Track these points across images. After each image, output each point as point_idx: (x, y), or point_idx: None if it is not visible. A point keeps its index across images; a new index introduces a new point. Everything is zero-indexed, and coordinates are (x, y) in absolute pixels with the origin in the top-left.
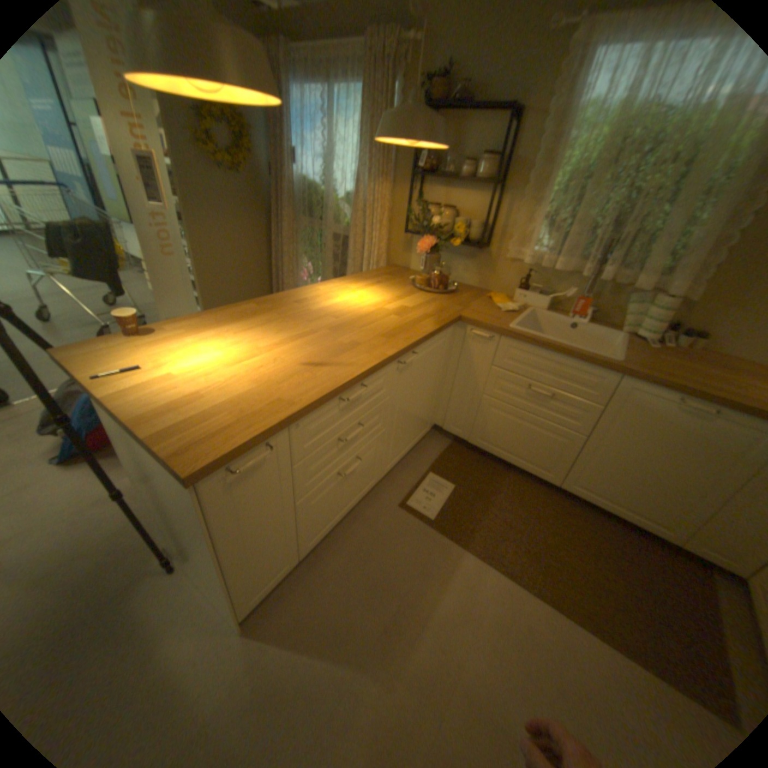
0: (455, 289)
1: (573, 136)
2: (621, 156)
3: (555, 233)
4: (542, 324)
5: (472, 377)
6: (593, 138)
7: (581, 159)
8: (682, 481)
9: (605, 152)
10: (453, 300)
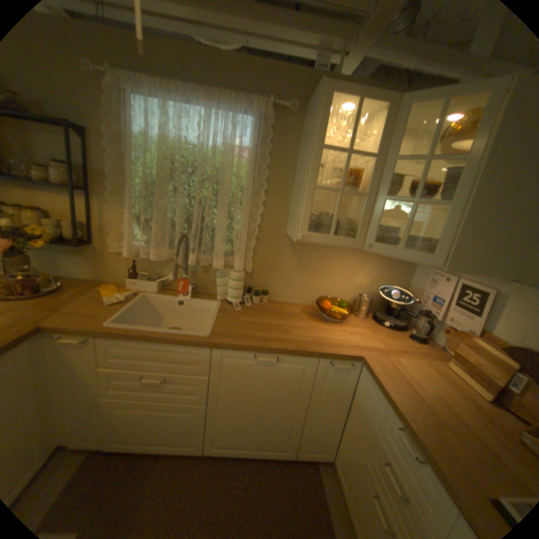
0: (54, 289)
1: (130, 155)
2: (171, 174)
3: (142, 230)
4: (156, 306)
5: (79, 385)
6: (148, 159)
7: (143, 174)
8: (277, 414)
9: (158, 170)
10: (43, 304)
